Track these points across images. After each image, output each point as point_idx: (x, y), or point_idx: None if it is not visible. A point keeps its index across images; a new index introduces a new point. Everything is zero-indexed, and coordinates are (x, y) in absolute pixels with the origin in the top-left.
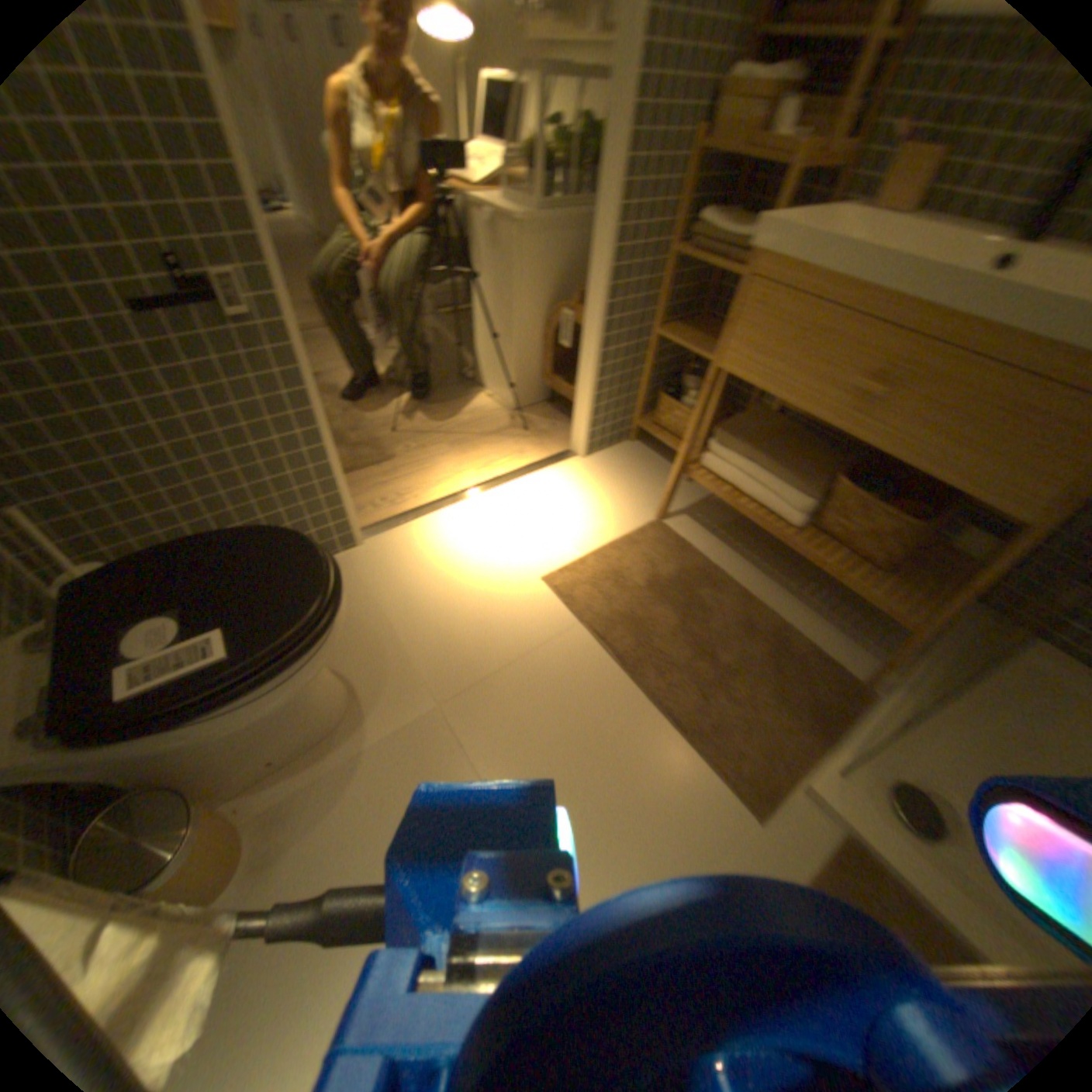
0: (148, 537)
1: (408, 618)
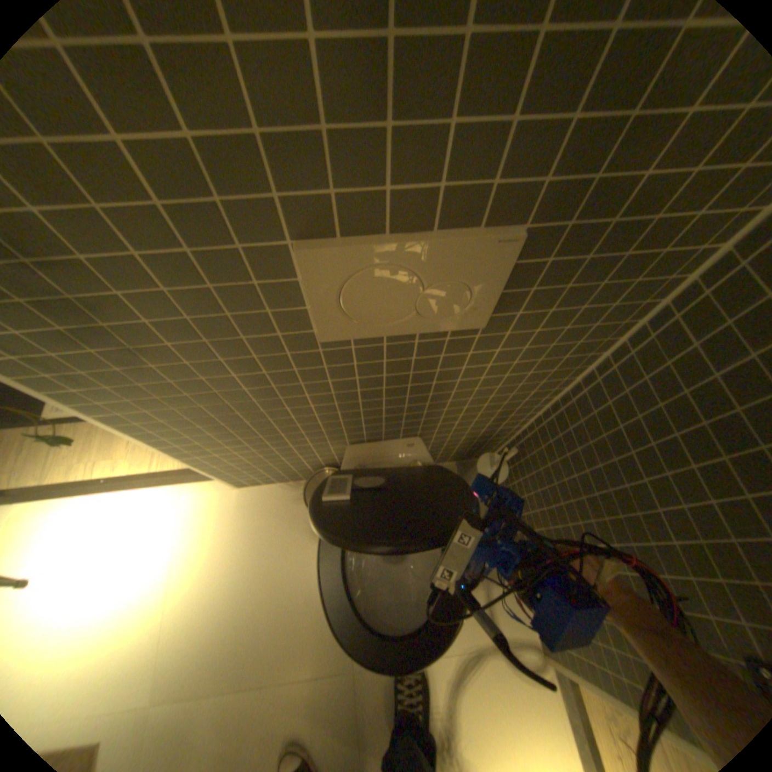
0: (534, 500)
1: (438, 682)
